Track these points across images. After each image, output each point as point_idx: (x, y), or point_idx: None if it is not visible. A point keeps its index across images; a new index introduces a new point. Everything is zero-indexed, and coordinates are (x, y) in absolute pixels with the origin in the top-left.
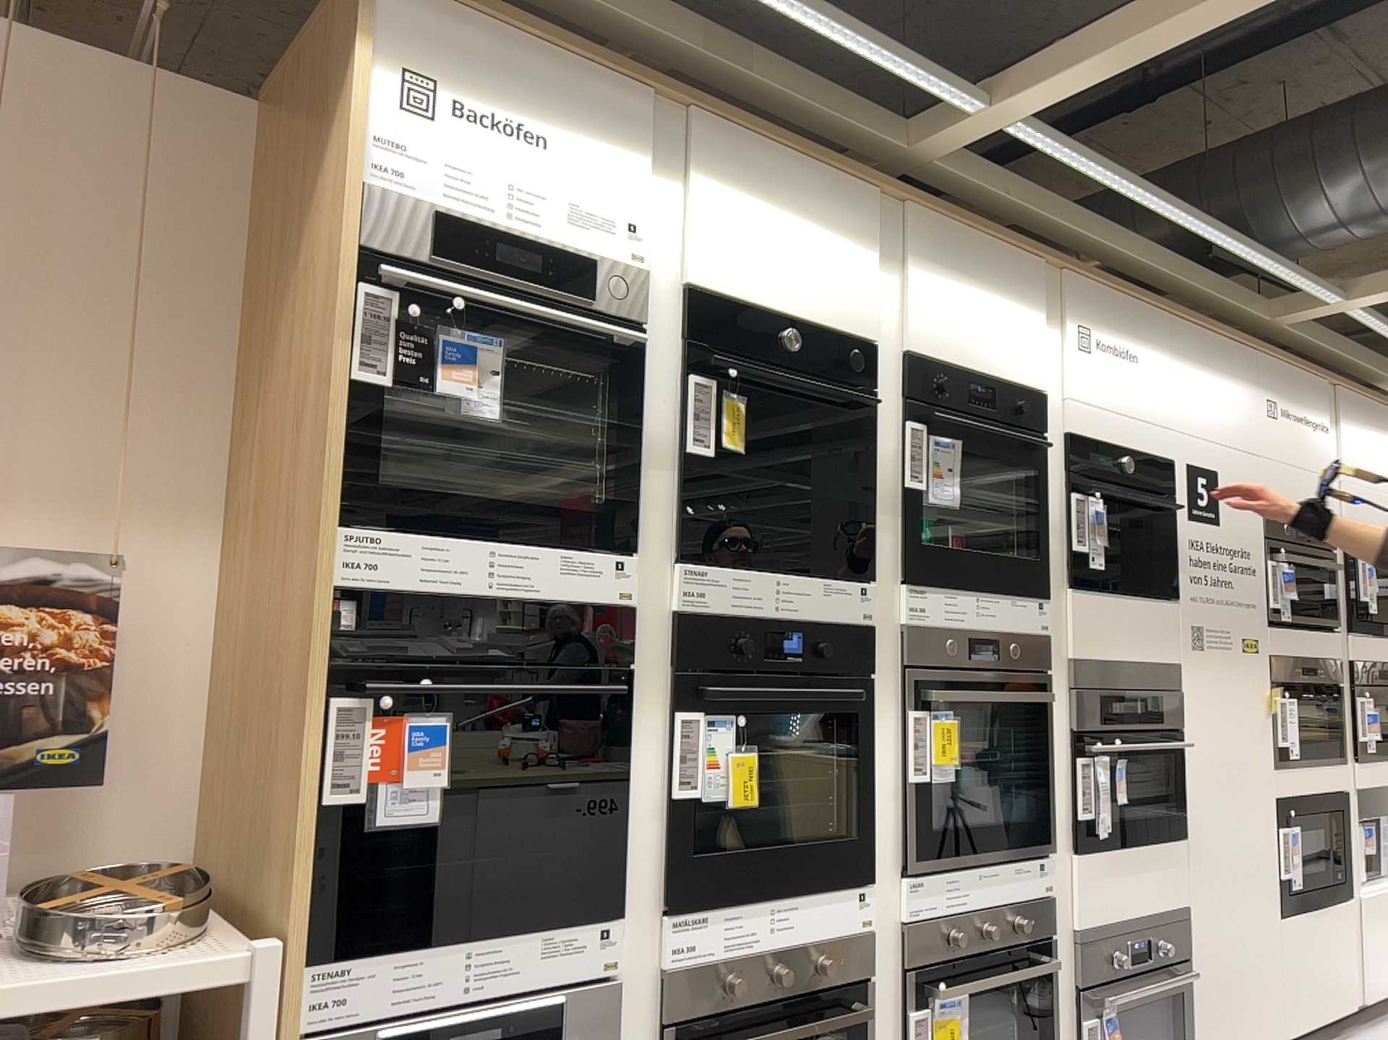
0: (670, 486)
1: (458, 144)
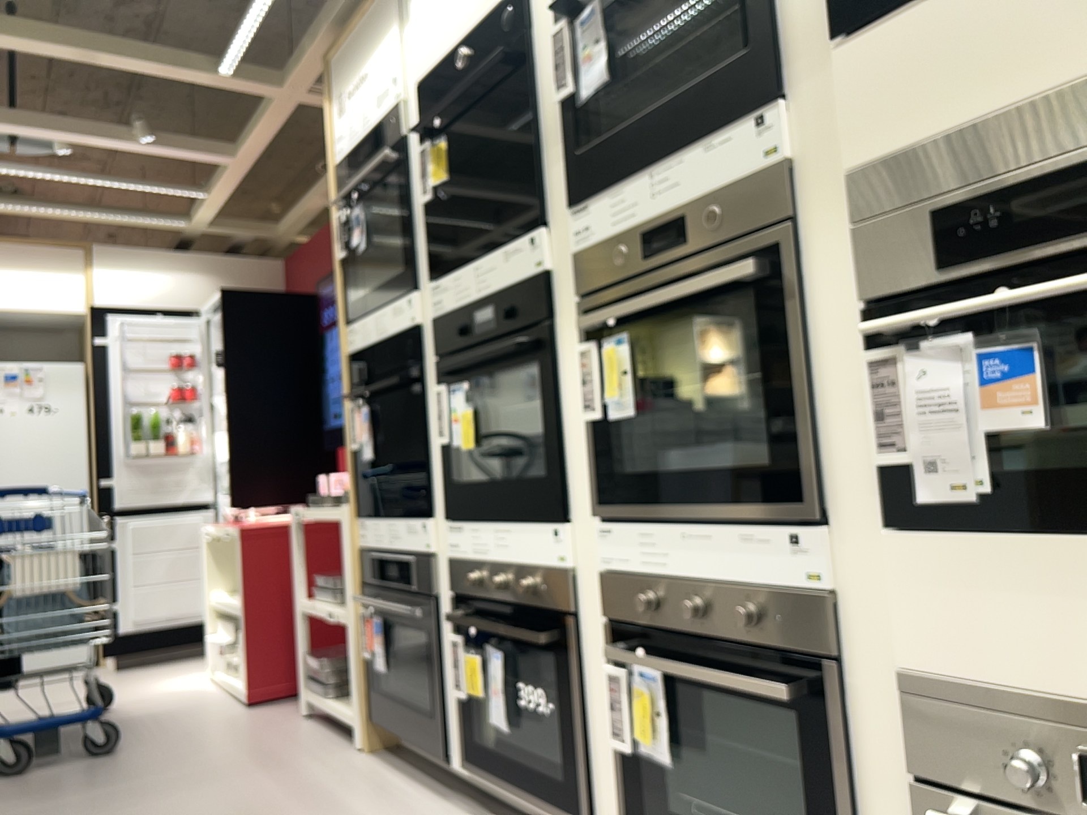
0: (426, 232)
1: (344, 111)
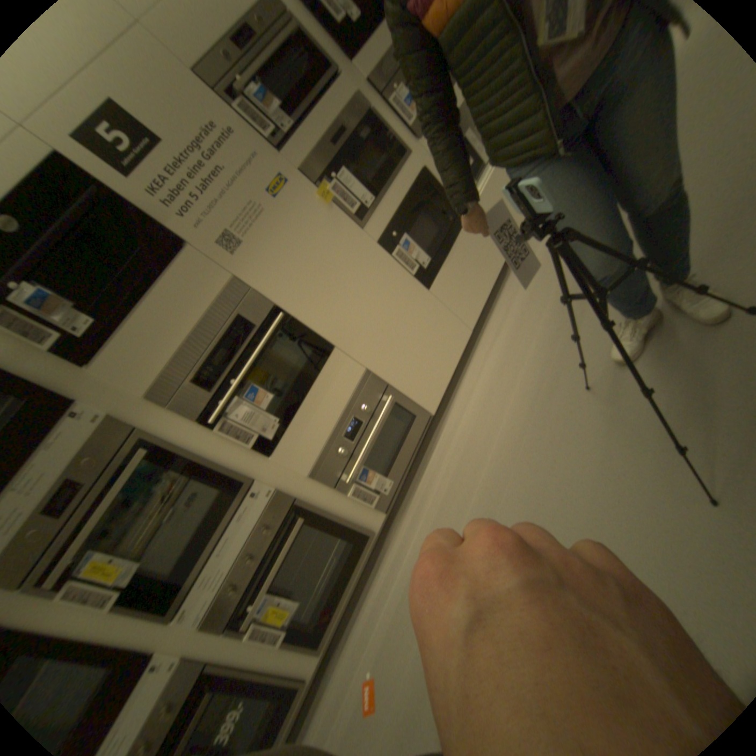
0: None
1: None
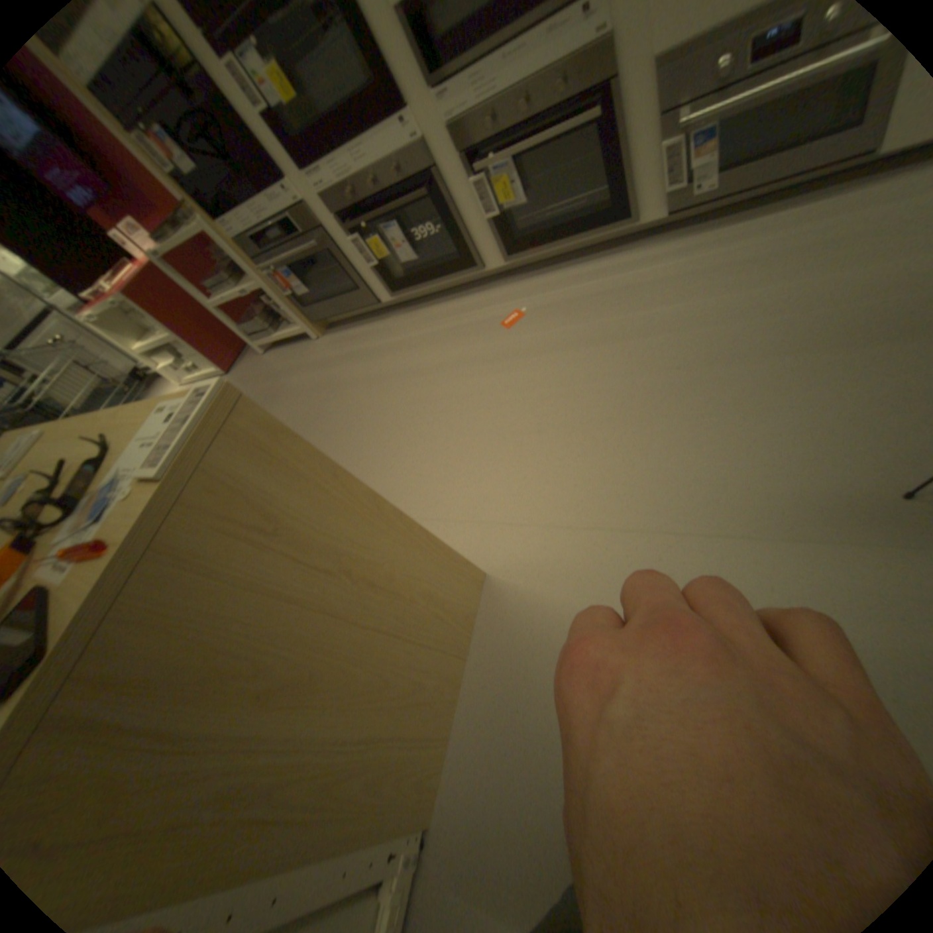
0: None
1: None
